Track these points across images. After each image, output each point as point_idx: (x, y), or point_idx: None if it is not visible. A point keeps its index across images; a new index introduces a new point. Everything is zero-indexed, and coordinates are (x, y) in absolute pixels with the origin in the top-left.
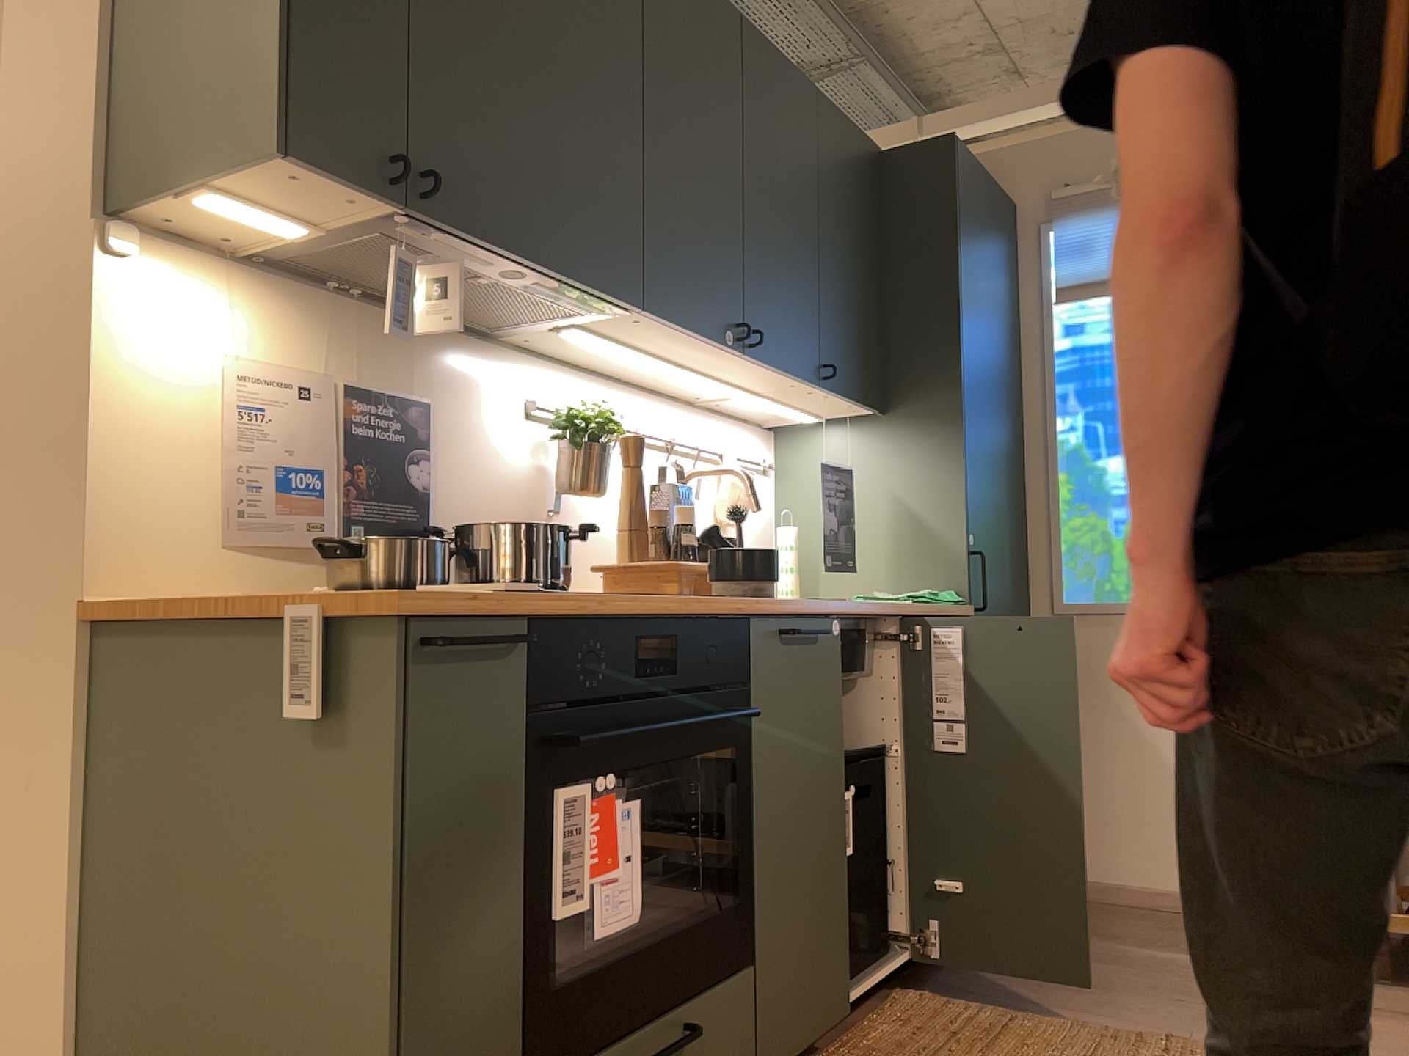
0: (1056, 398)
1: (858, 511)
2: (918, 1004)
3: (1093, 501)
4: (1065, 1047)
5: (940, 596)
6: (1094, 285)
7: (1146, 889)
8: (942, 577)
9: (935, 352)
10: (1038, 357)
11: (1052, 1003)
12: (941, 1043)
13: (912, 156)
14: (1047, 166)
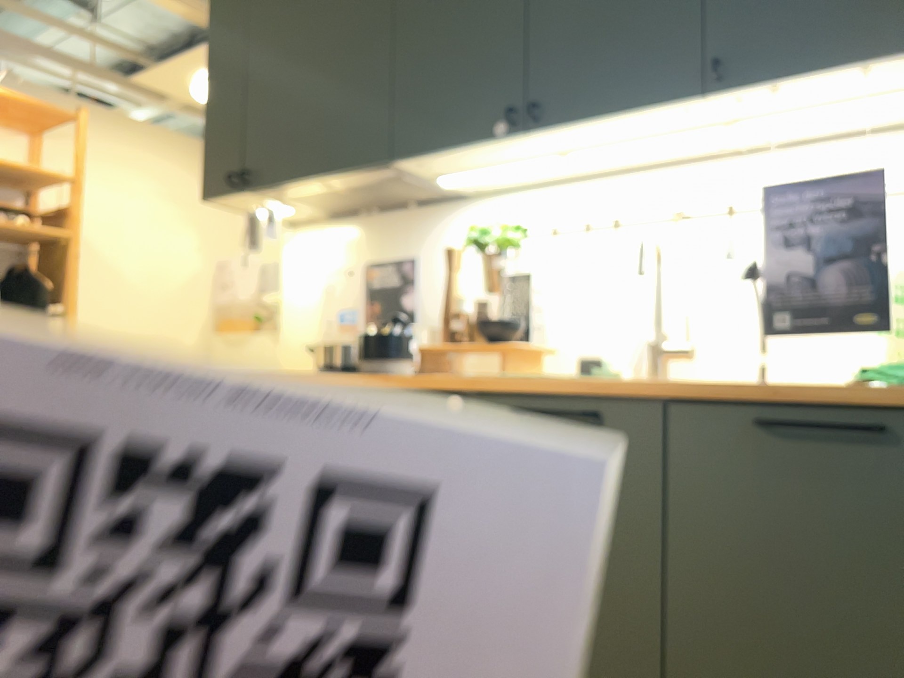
0: None
1: None
2: None
3: None
4: None
5: None
6: None
7: None
8: None
9: None
10: None
11: None
12: None
13: None
14: None
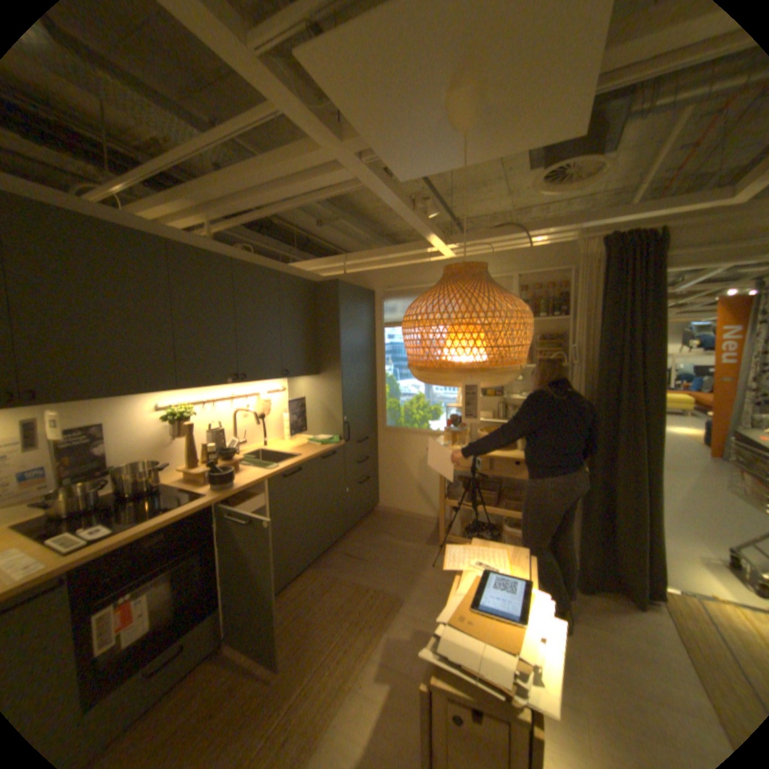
0: (384, 360)
1: (310, 407)
2: (308, 578)
3: (394, 395)
4: (342, 599)
5: (330, 441)
6: (396, 324)
7: (405, 512)
8: (335, 431)
9: (332, 357)
10: (380, 345)
11: (351, 572)
12: (305, 599)
13: (325, 285)
14: (384, 279)
